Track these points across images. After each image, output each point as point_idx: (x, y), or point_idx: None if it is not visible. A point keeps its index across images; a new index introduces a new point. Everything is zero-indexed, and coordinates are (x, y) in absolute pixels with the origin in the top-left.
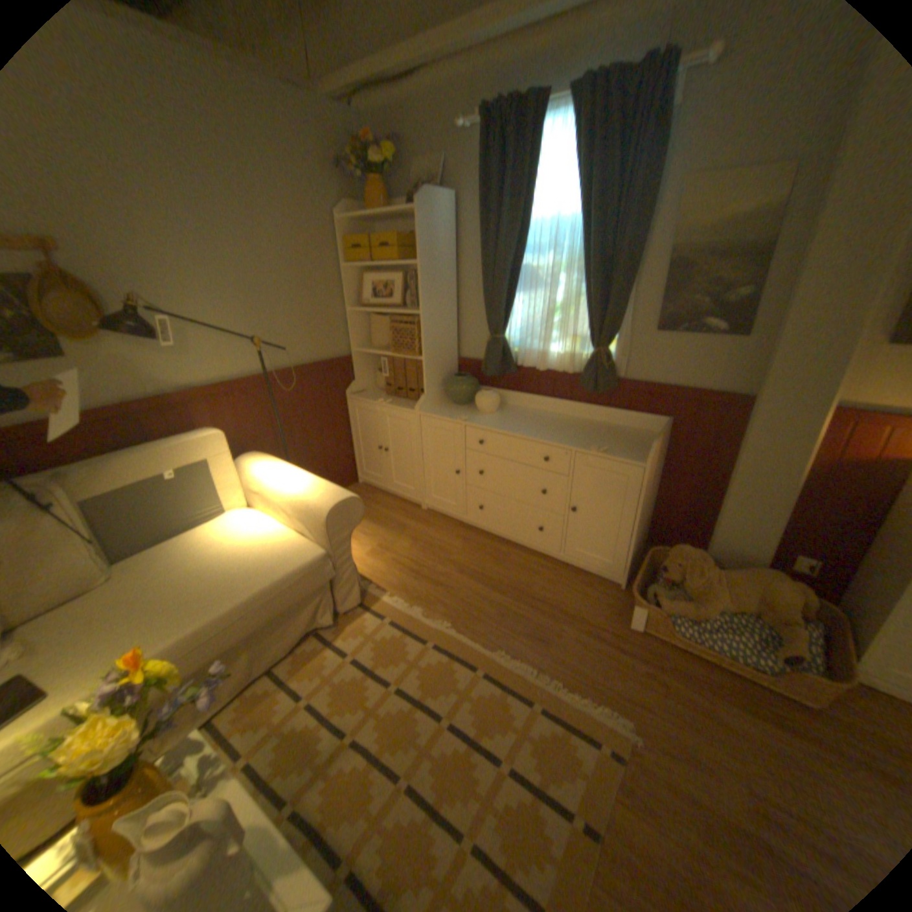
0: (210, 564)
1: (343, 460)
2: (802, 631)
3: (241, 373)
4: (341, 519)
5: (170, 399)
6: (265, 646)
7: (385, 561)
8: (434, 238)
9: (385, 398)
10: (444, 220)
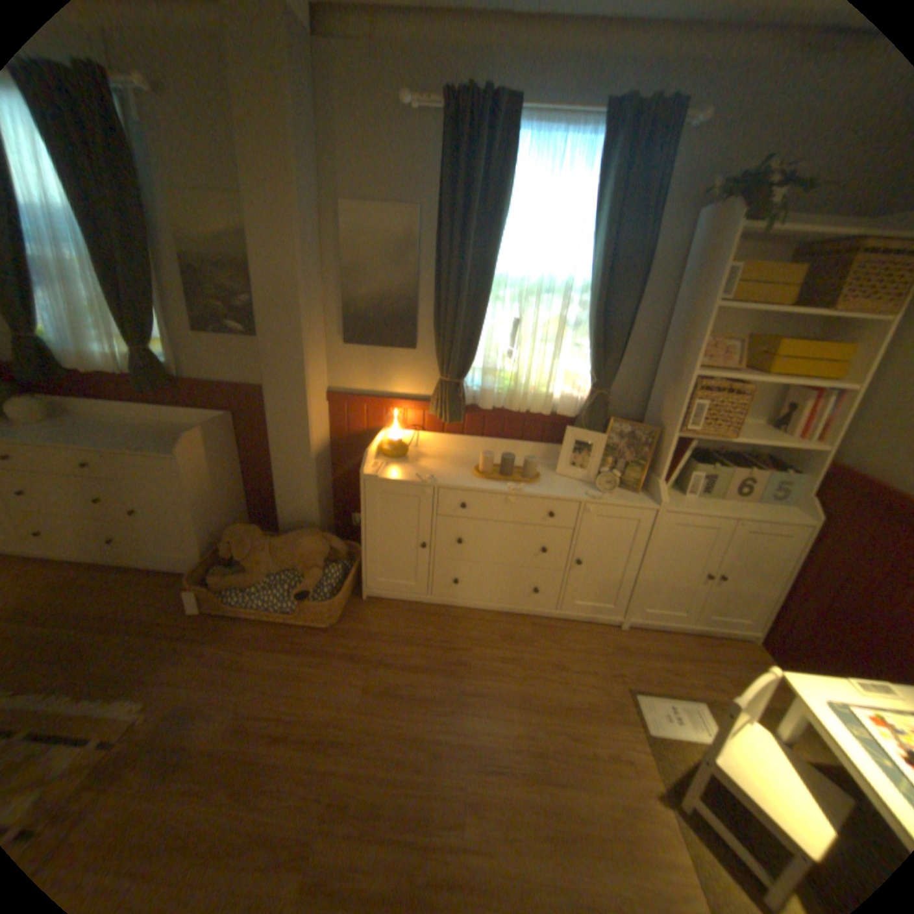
0: None
1: None
2: (316, 571)
3: None
4: None
5: None
6: None
7: None
8: None
9: None
10: None
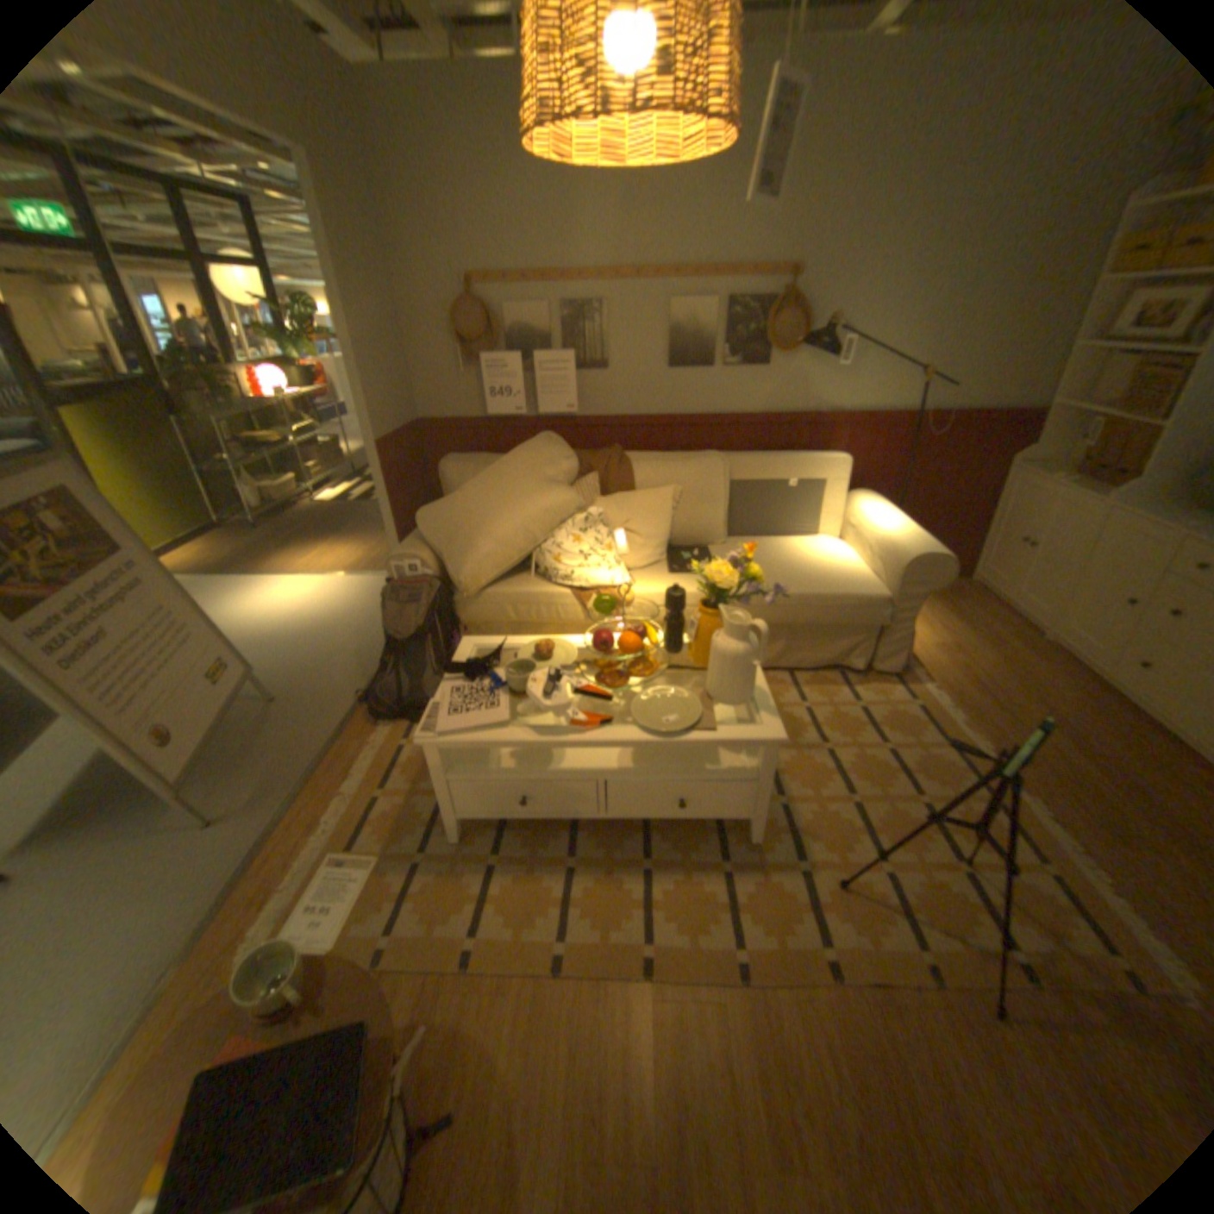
0: (790, 563)
1: (964, 544)
2: None
3: (894, 407)
4: (922, 574)
5: (820, 419)
6: (798, 649)
7: (951, 661)
8: None
9: (1068, 477)
10: None
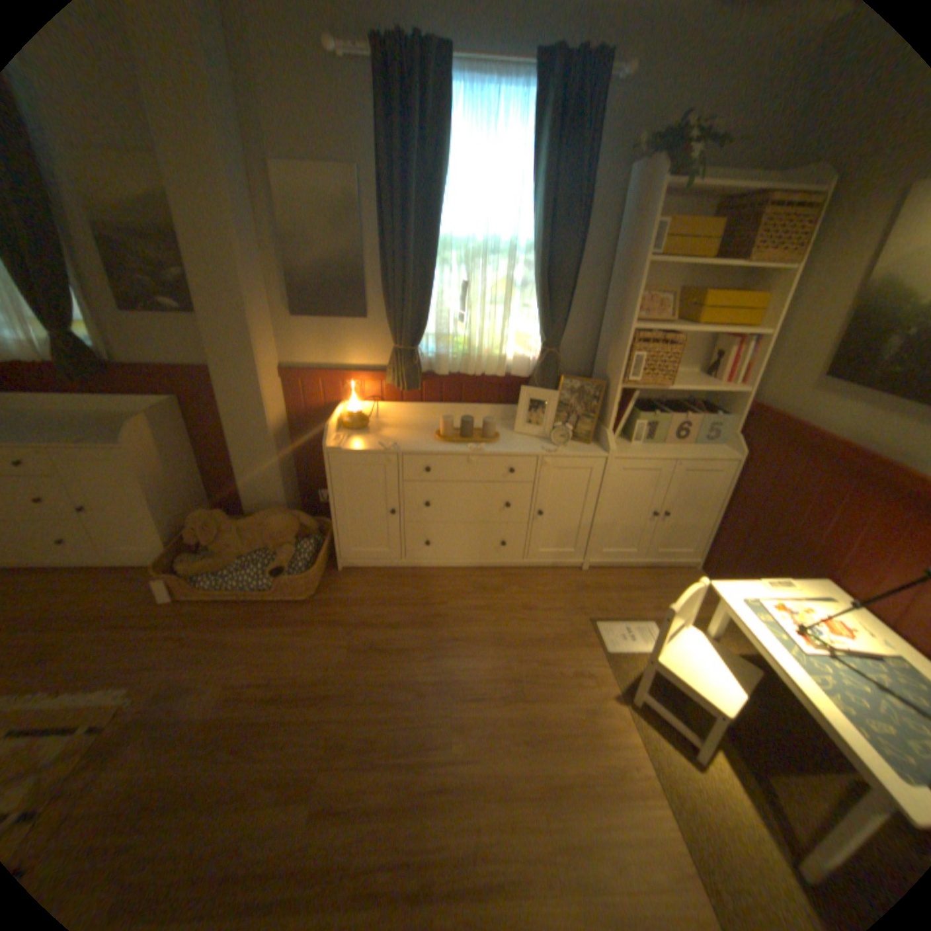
0: None
1: None
2: (289, 547)
3: None
4: None
5: None
6: None
7: None
8: None
9: None
10: None
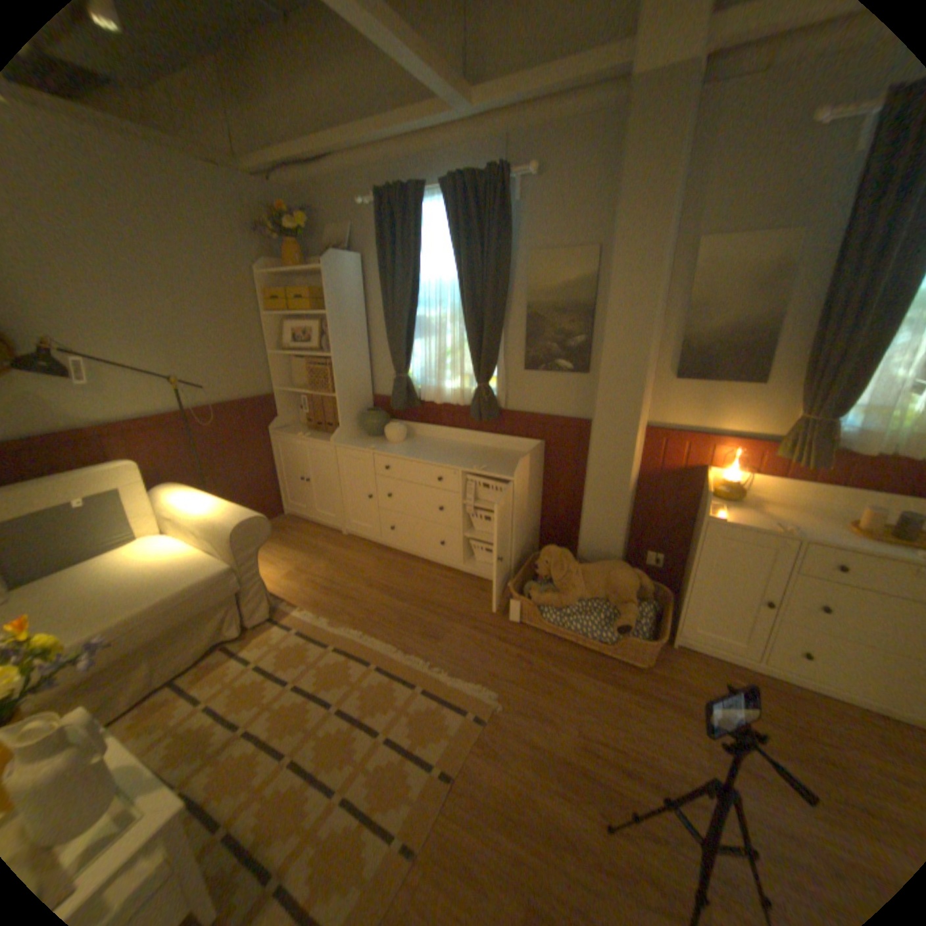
0: (113, 583)
1: (267, 493)
2: (633, 607)
3: (158, 411)
4: (245, 537)
5: (82, 434)
6: (166, 659)
7: (299, 582)
8: (341, 293)
9: (305, 433)
10: (351, 278)
